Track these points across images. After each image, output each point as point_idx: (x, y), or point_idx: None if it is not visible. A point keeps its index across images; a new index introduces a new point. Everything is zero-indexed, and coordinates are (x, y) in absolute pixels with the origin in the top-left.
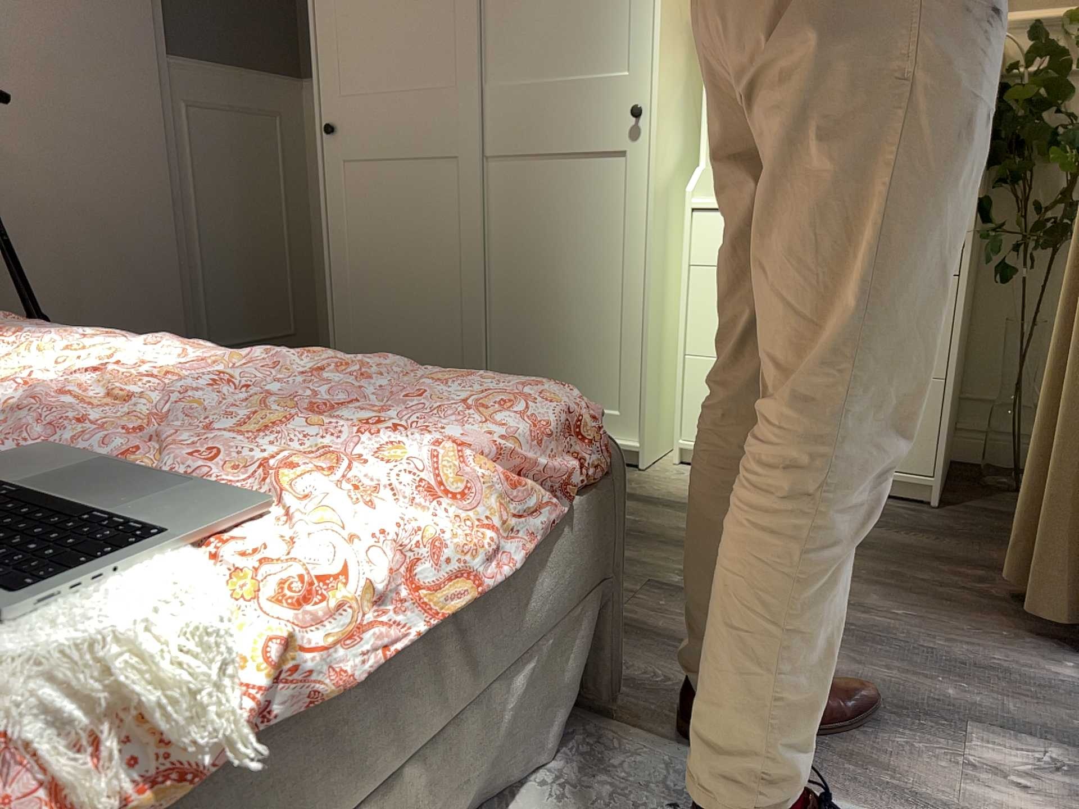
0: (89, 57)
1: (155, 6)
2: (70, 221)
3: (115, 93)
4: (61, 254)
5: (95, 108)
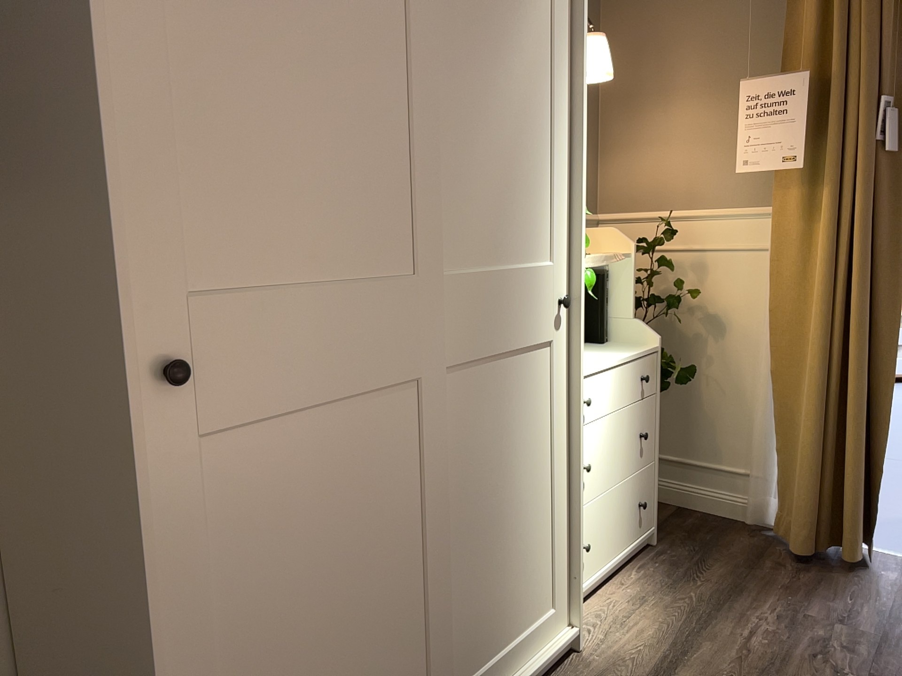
0: None
1: None
2: None
3: None
4: None
5: None
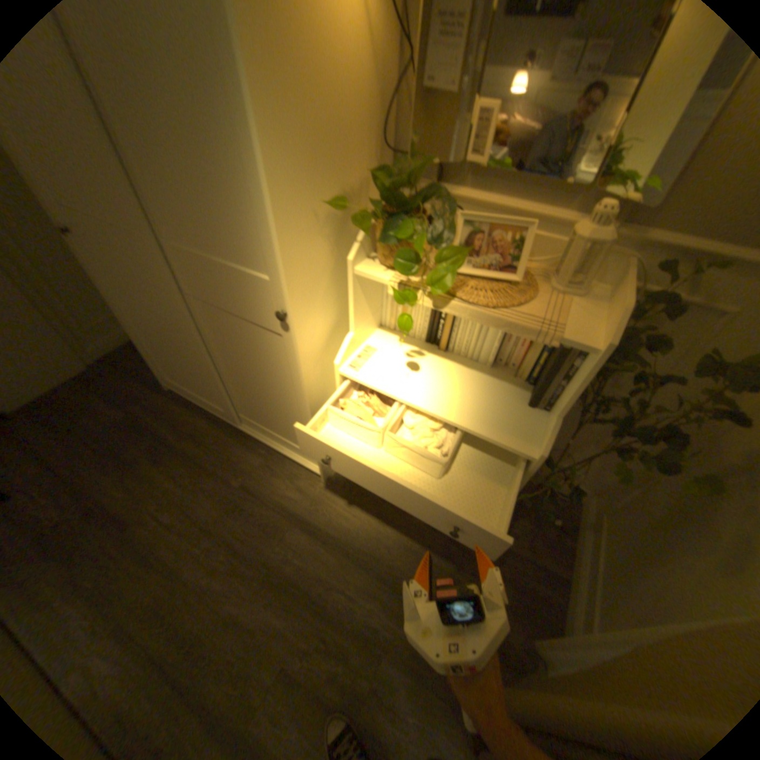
0: None
1: None
2: None
3: None
4: None
5: None
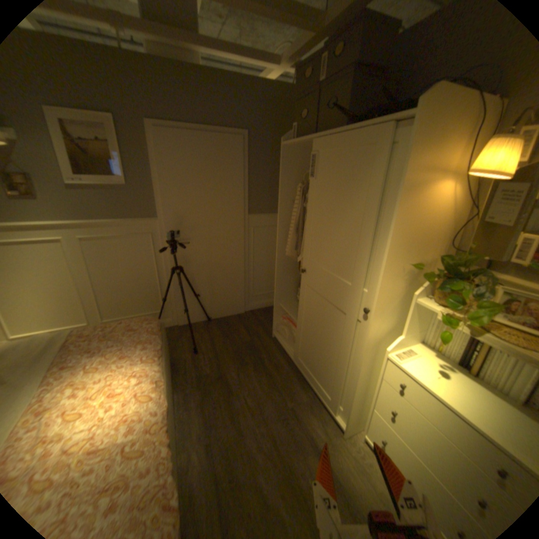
0: (221, 220)
1: (245, 200)
2: (211, 266)
3: (228, 229)
4: (208, 275)
5: (222, 234)
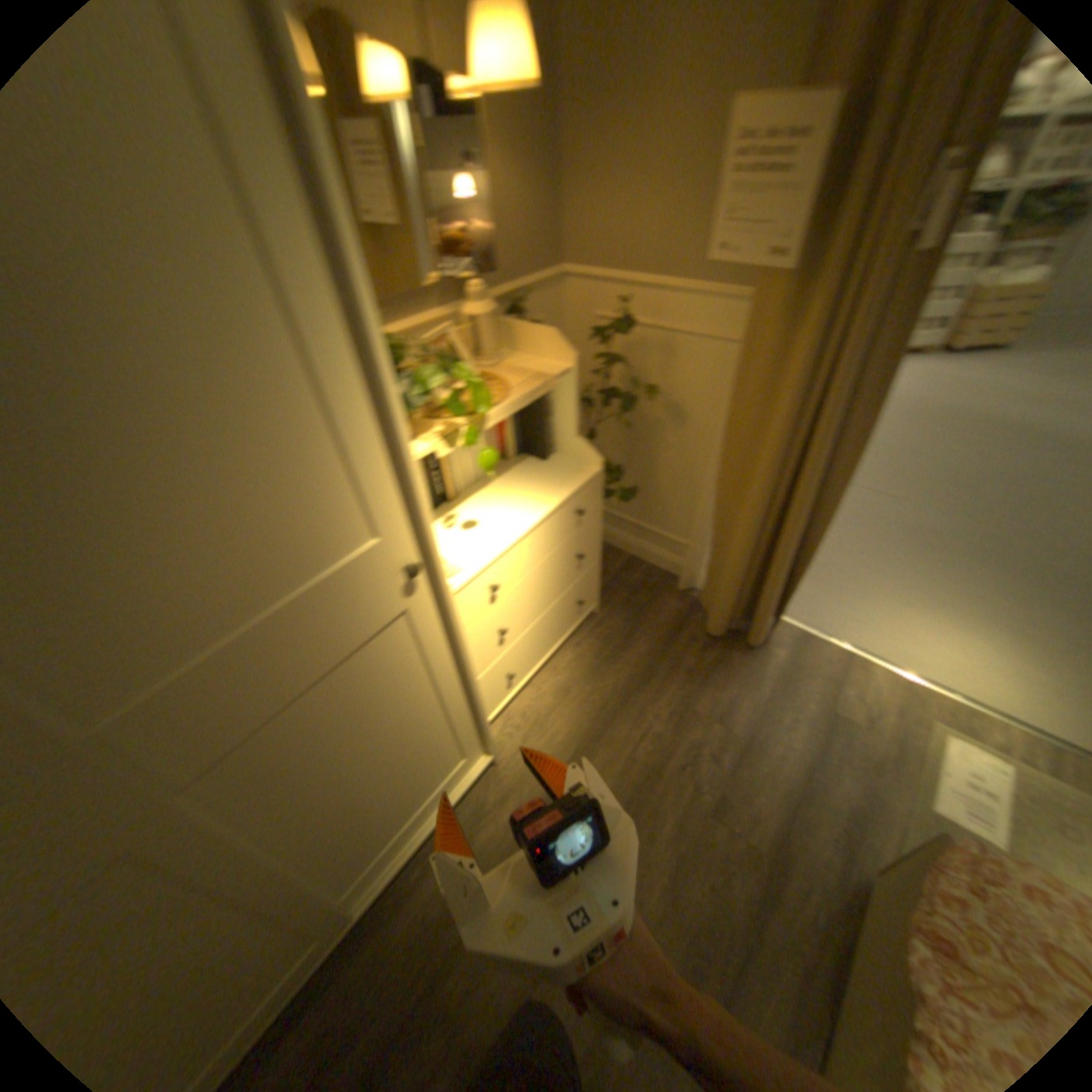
0: None
1: None
2: None
3: None
4: None
5: None
